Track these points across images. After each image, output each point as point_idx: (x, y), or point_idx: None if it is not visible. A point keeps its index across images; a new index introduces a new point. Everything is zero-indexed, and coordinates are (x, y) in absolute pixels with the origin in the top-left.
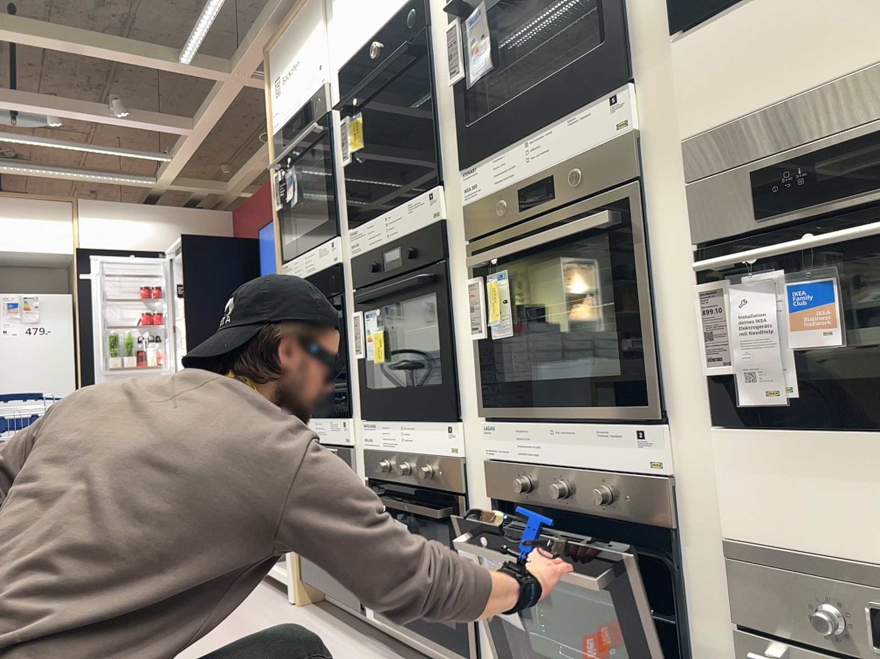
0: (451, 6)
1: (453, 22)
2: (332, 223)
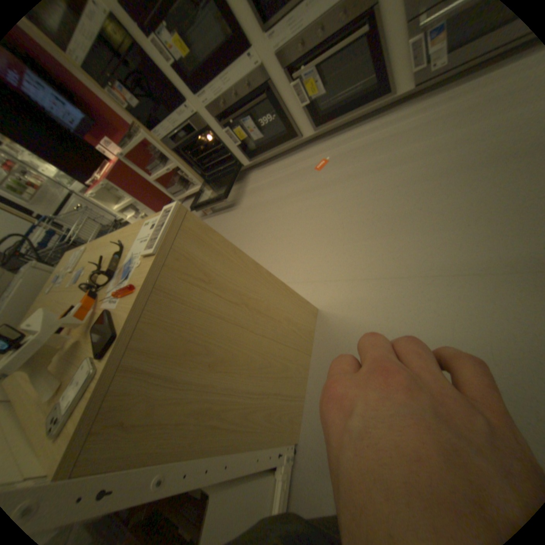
0: None
1: None
2: None
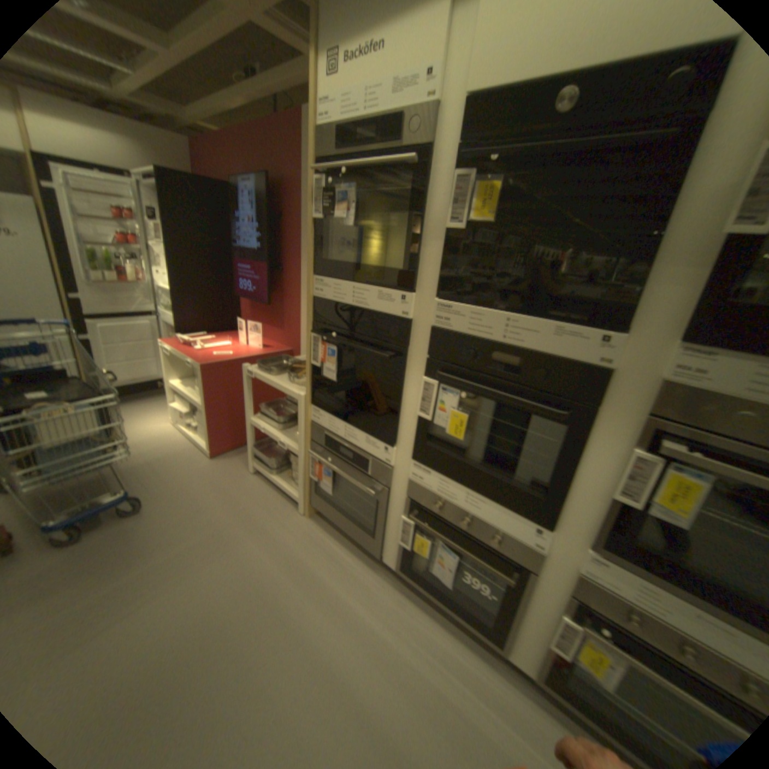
0: None
1: None
2: (408, 276)
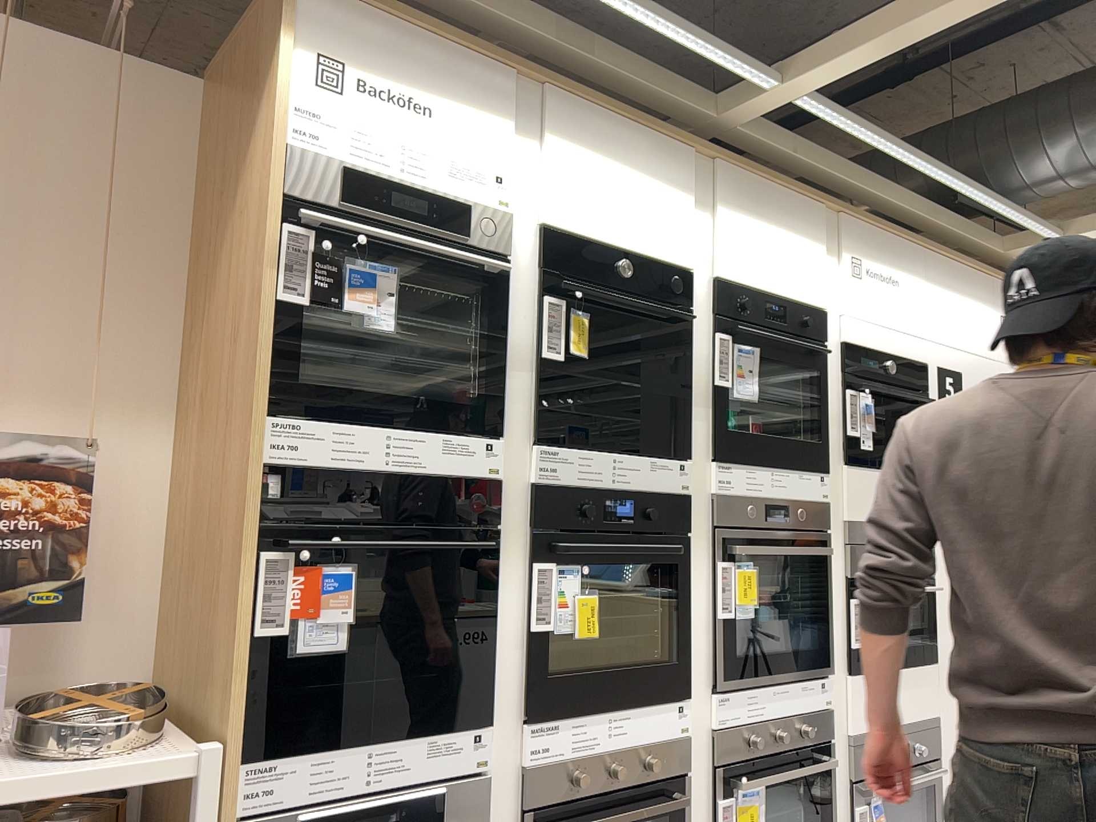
0: (718, 324)
1: (719, 338)
2: (496, 416)
